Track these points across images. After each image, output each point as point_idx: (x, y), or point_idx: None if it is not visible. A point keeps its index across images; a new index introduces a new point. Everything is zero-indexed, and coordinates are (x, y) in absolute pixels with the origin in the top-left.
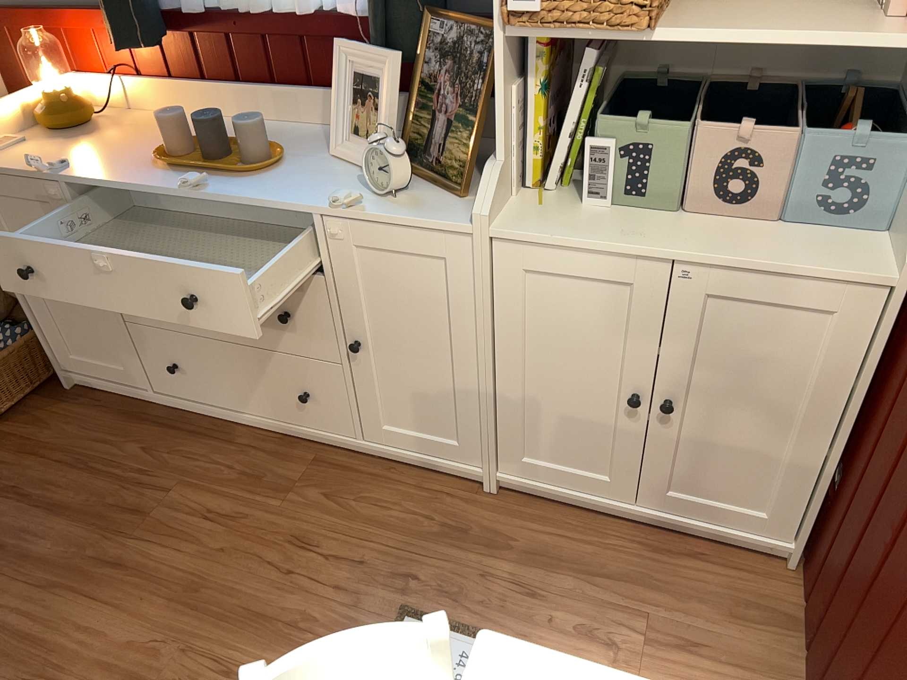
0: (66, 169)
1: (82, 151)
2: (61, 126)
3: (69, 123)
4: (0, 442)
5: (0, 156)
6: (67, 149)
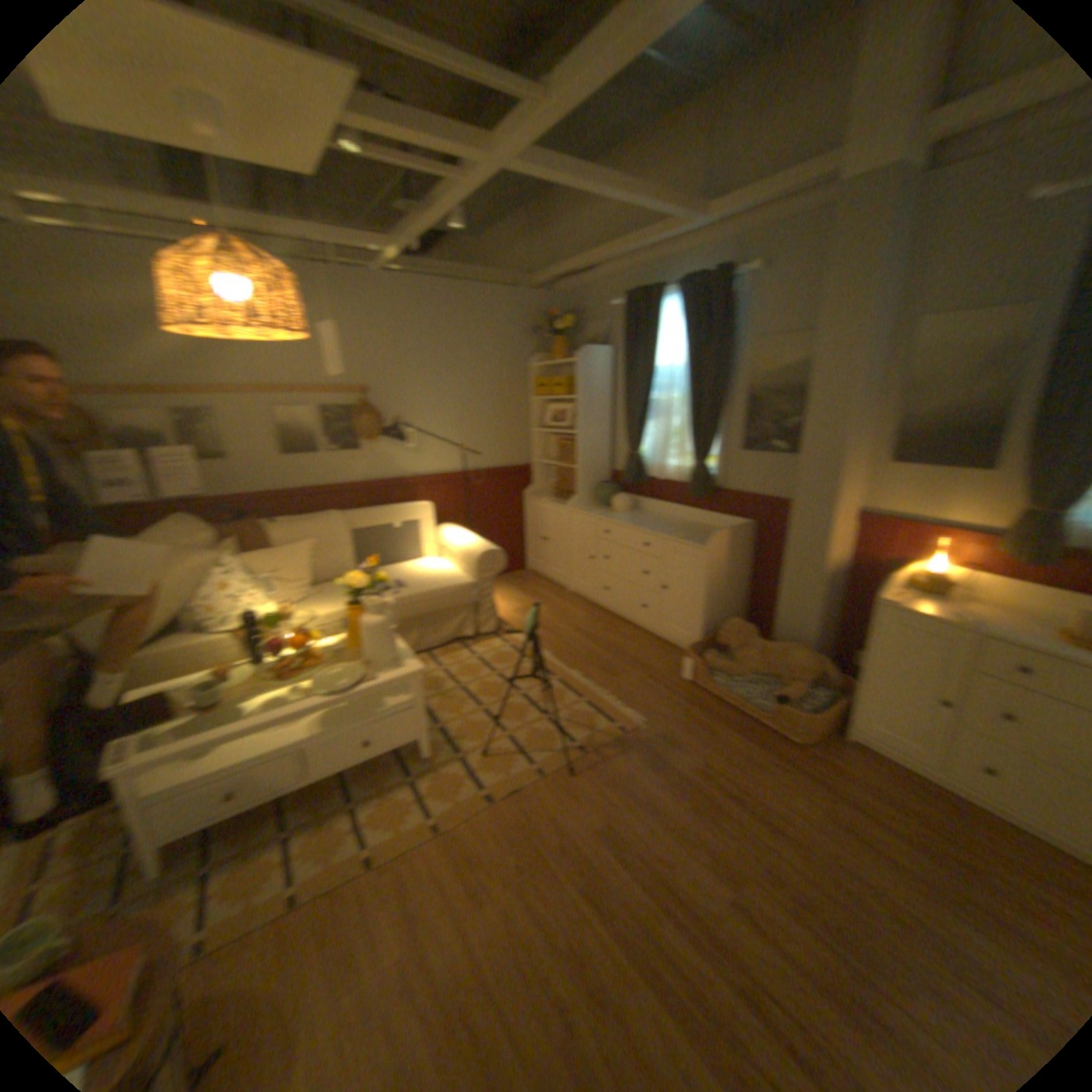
0: (978, 624)
1: (962, 610)
2: (934, 590)
3: (939, 589)
4: (812, 761)
5: (904, 601)
6: (947, 606)
